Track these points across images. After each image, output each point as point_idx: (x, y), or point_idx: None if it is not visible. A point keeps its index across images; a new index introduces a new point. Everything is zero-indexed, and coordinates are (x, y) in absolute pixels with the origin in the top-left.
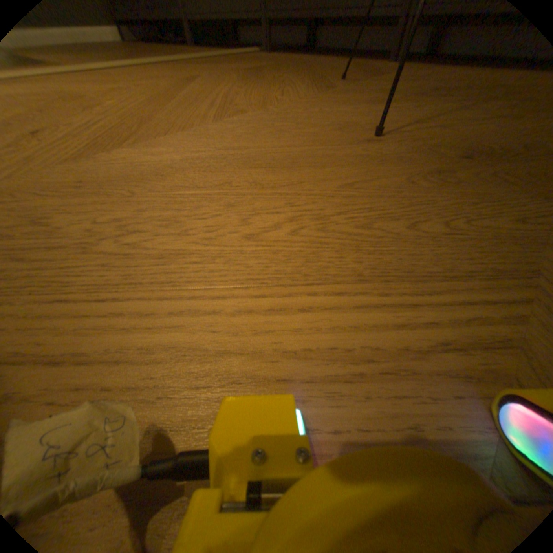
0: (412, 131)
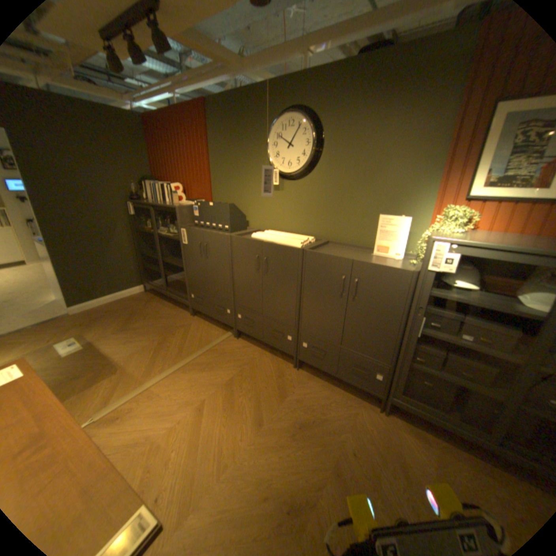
0: (279, 485)
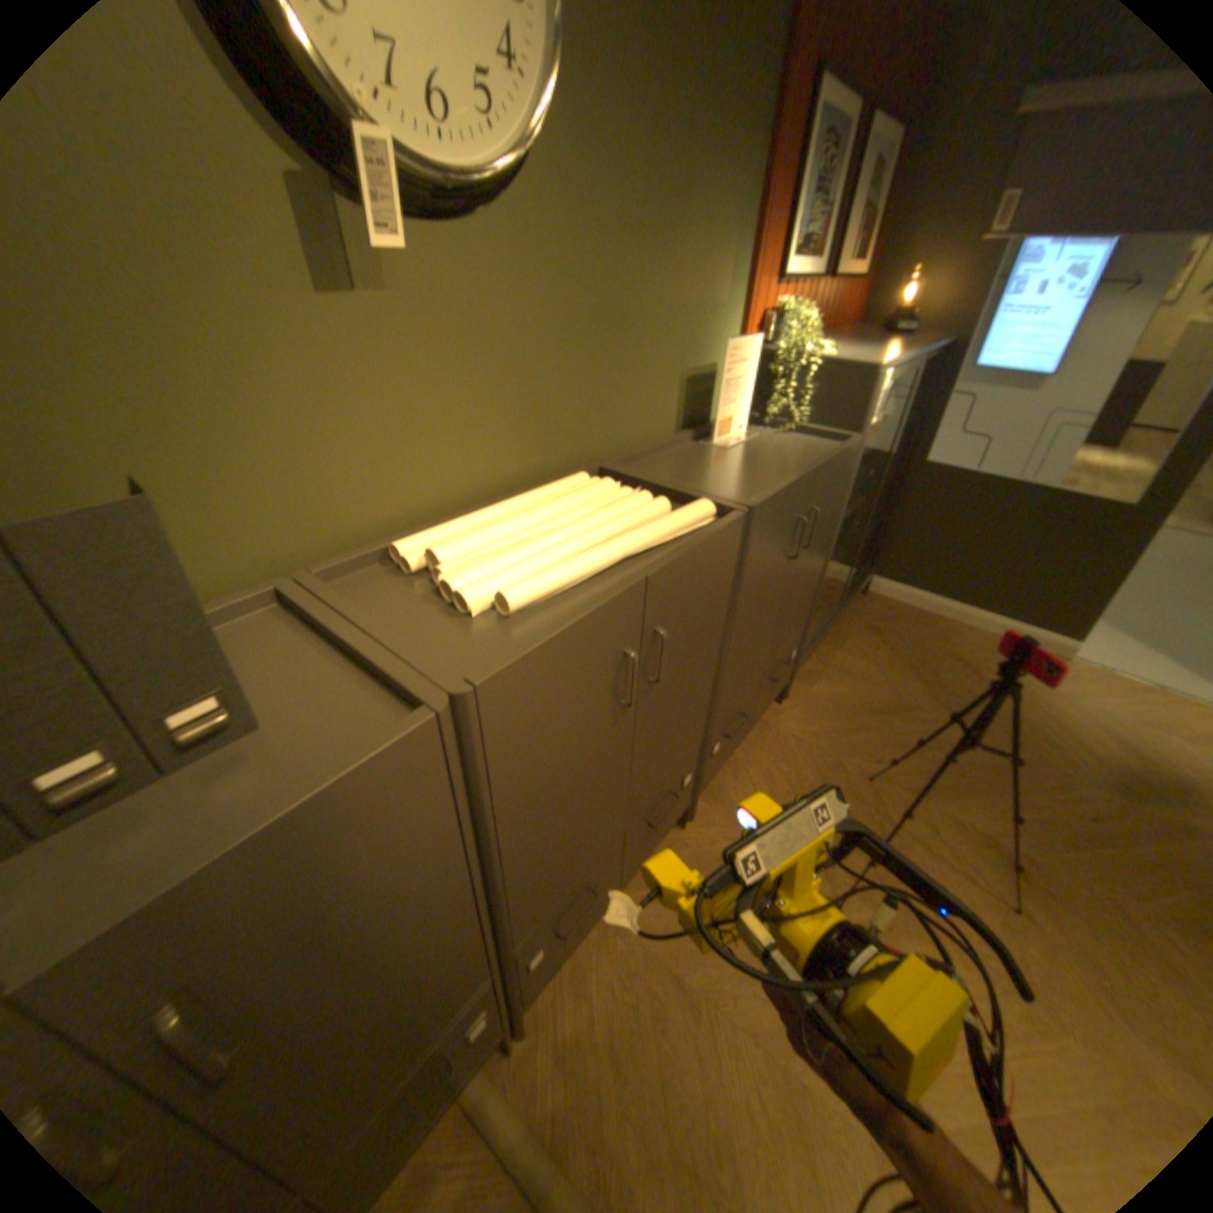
0: (991, 892)
